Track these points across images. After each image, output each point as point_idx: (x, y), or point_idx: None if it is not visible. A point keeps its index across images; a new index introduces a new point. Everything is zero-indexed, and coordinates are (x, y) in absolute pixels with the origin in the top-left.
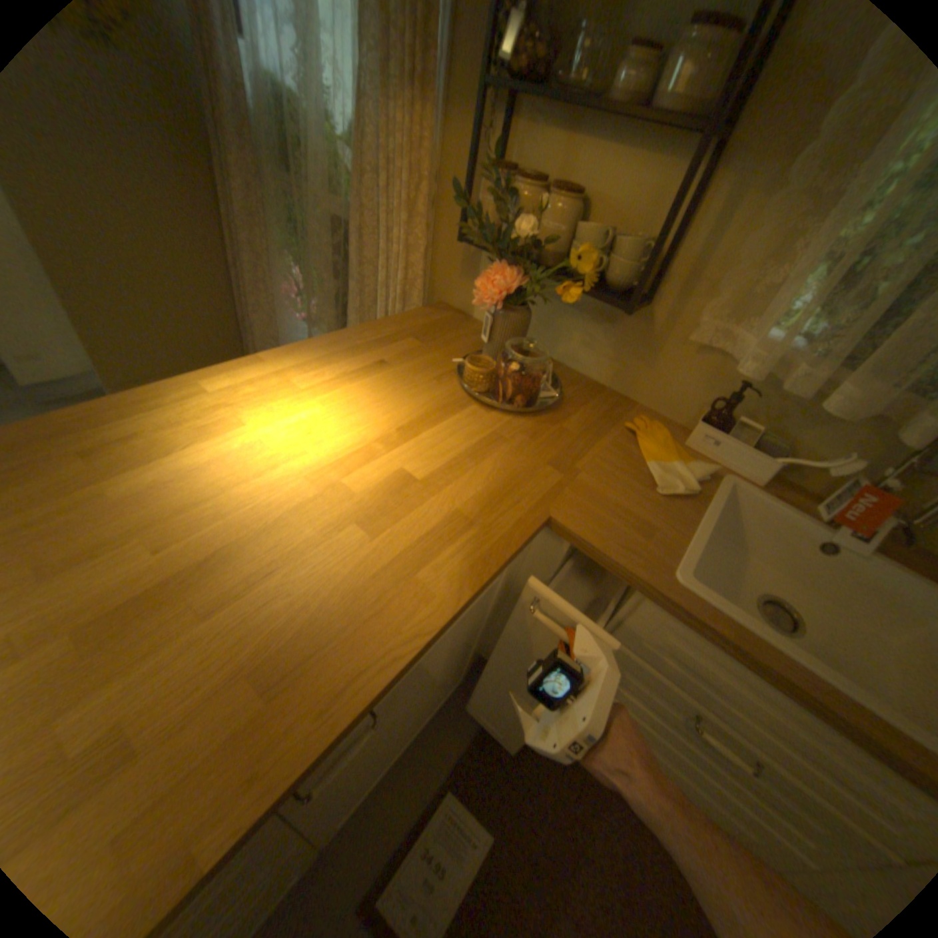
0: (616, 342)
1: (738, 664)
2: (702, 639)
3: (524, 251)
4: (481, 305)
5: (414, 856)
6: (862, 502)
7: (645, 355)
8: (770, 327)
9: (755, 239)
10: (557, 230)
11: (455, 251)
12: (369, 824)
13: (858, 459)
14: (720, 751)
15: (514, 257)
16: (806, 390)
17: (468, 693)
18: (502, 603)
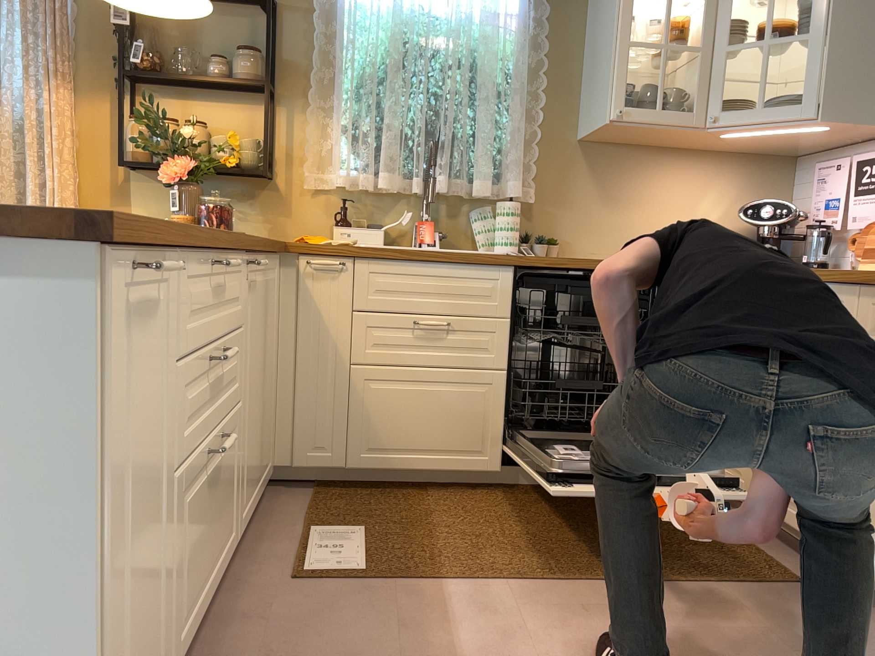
0: (262, 209)
1: (403, 264)
2: (384, 264)
3: (188, 151)
4: (172, 182)
5: (309, 551)
6: (420, 228)
7: (284, 211)
8: (338, 167)
9: (310, 130)
10: (201, 145)
11: (105, 189)
12: (258, 558)
13: (407, 210)
14: (427, 323)
15: (186, 152)
16: (368, 187)
17: (279, 499)
18: (275, 354)
